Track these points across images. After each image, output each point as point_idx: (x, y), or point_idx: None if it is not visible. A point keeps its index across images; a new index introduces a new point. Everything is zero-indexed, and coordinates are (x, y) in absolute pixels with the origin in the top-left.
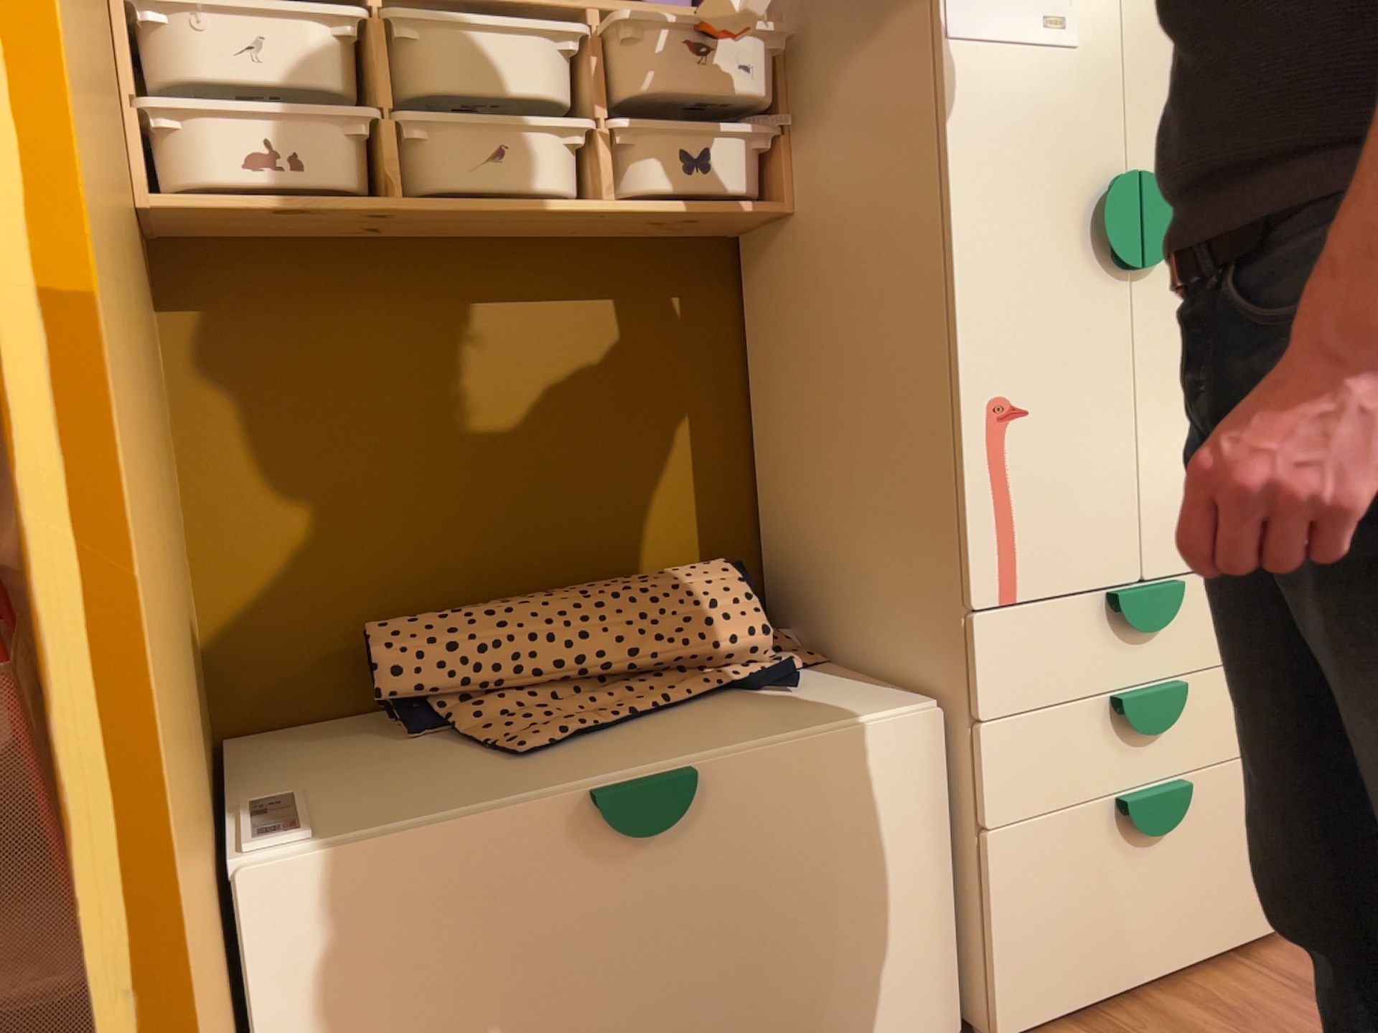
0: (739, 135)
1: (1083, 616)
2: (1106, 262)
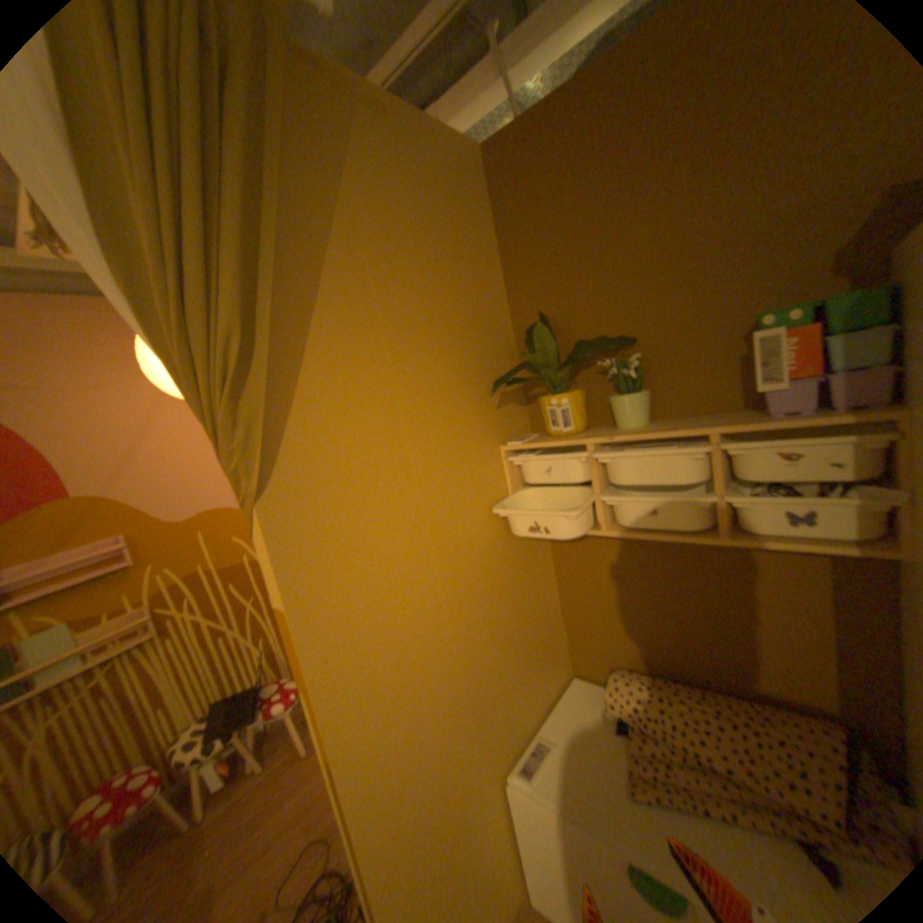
0: (846, 503)
1: None
2: None
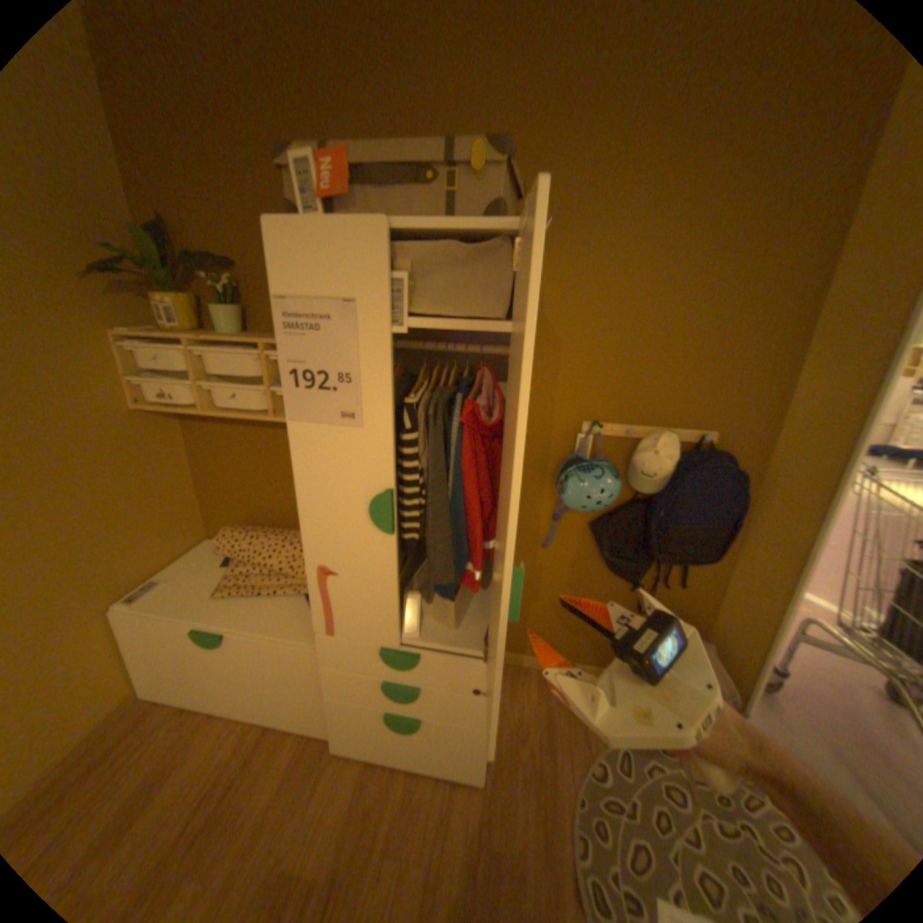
0: None
1: (368, 652)
2: (380, 526)
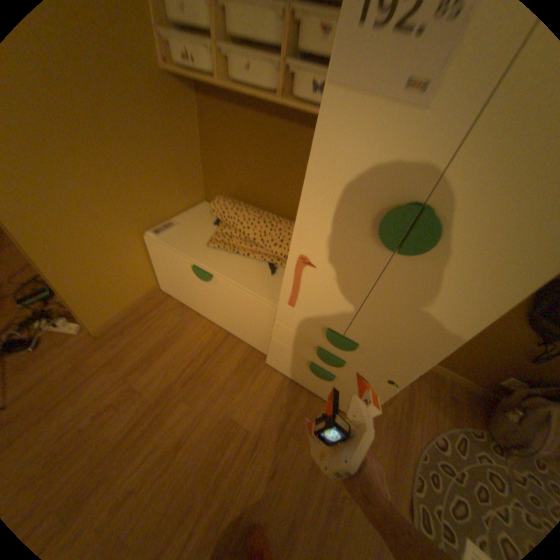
0: None
1: (316, 326)
2: (382, 238)
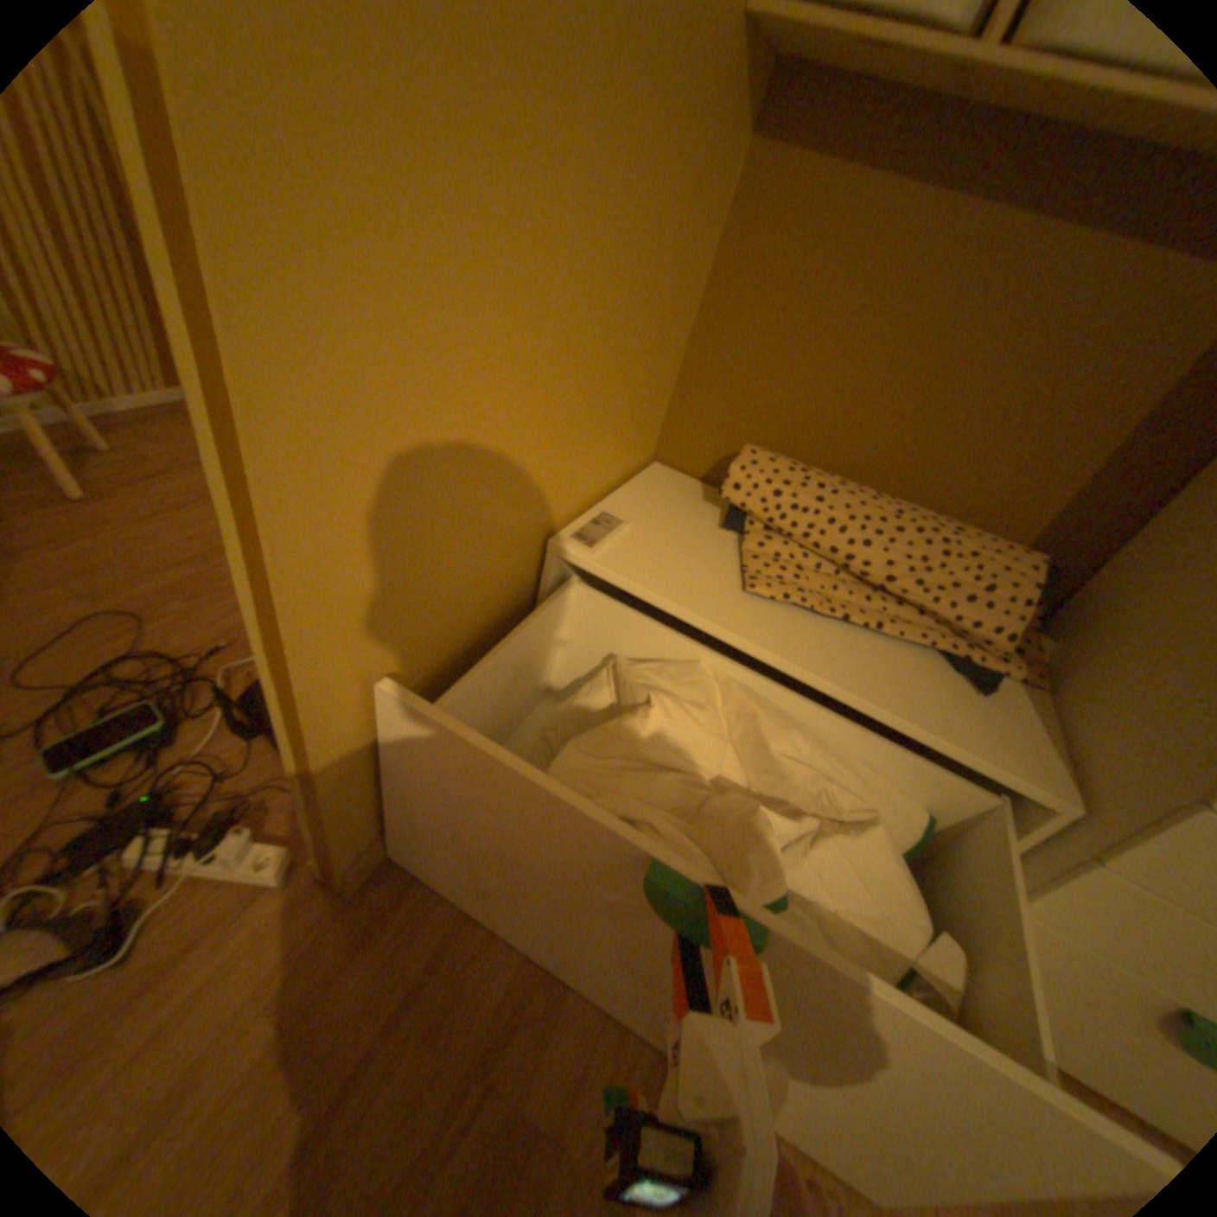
0: None
1: None
2: None
